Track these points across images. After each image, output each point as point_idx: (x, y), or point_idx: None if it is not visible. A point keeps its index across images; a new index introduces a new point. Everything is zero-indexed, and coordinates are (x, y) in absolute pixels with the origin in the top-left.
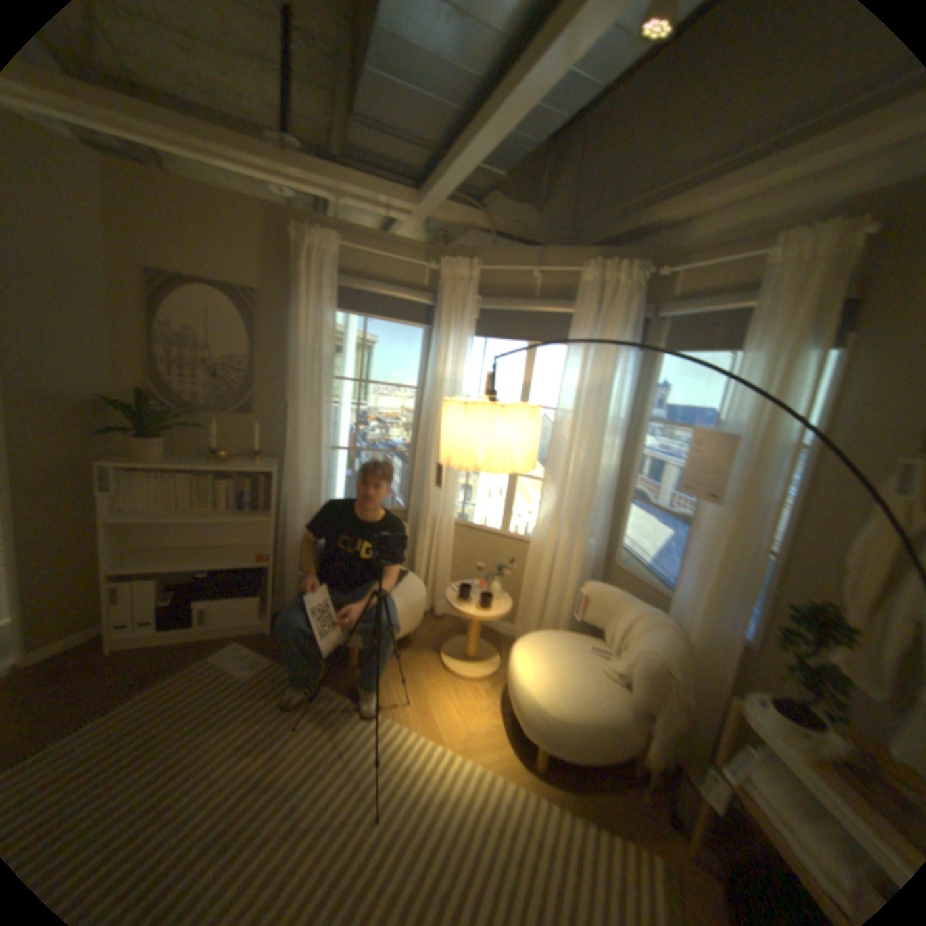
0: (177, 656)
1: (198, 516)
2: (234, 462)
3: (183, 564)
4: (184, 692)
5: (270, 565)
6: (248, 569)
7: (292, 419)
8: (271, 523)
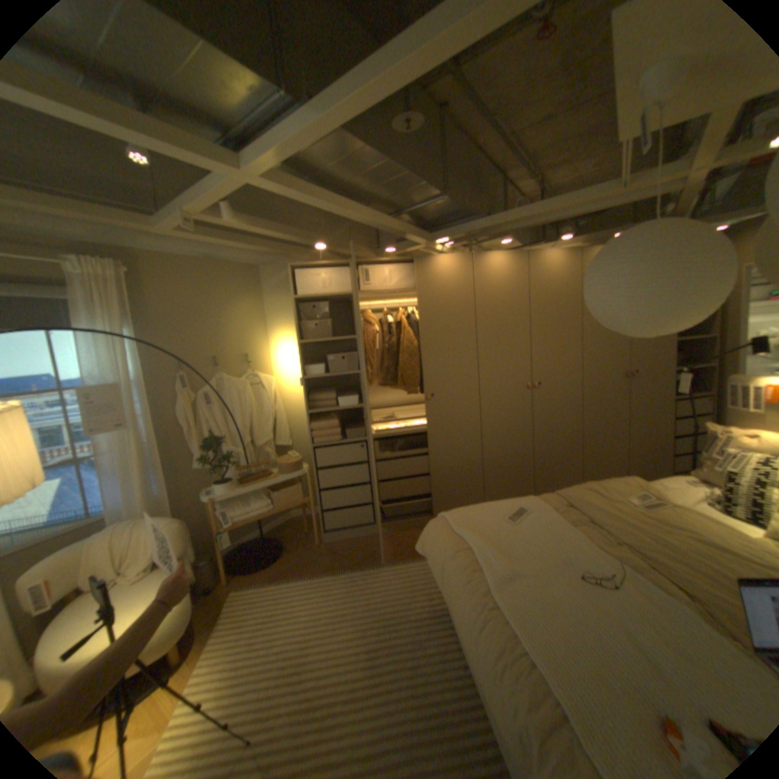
0: None
1: None
2: None
3: None
4: None
5: None
6: None
7: None
8: None
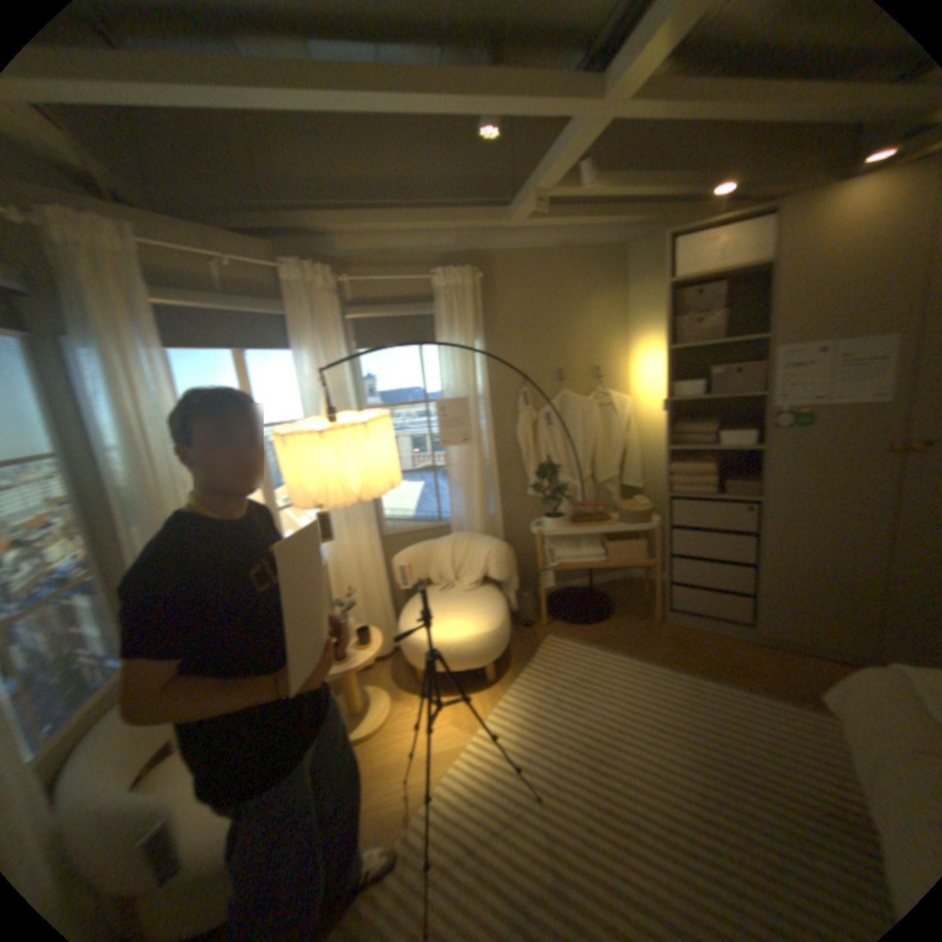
0: None
1: None
2: None
3: None
4: None
5: None
6: None
7: None
8: None
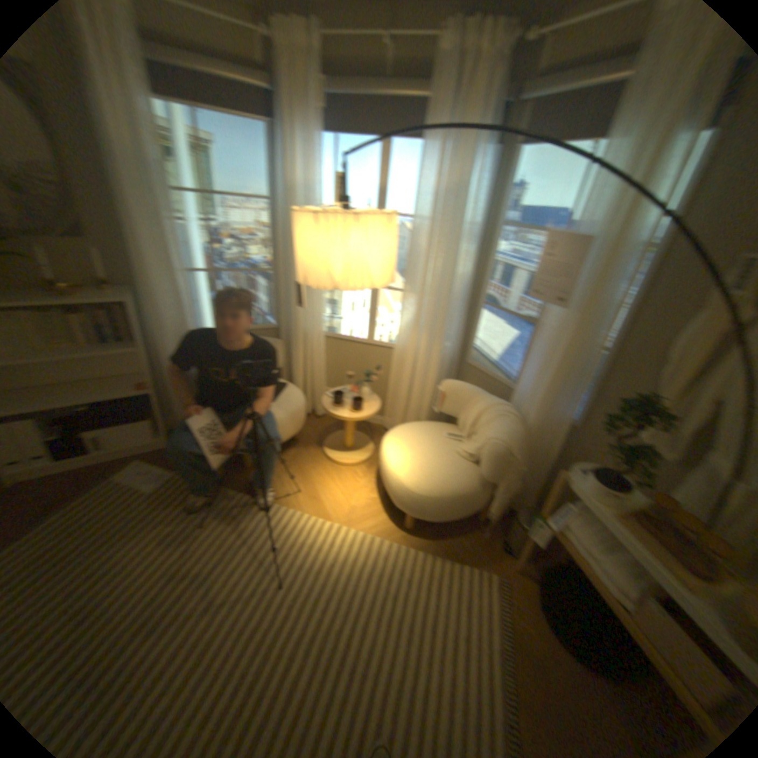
0: (78, 480)
1: (52, 354)
2: (74, 294)
3: (55, 401)
4: (90, 512)
5: (152, 391)
6: (127, 398)
7: (130, 241)
8: (138, 354)
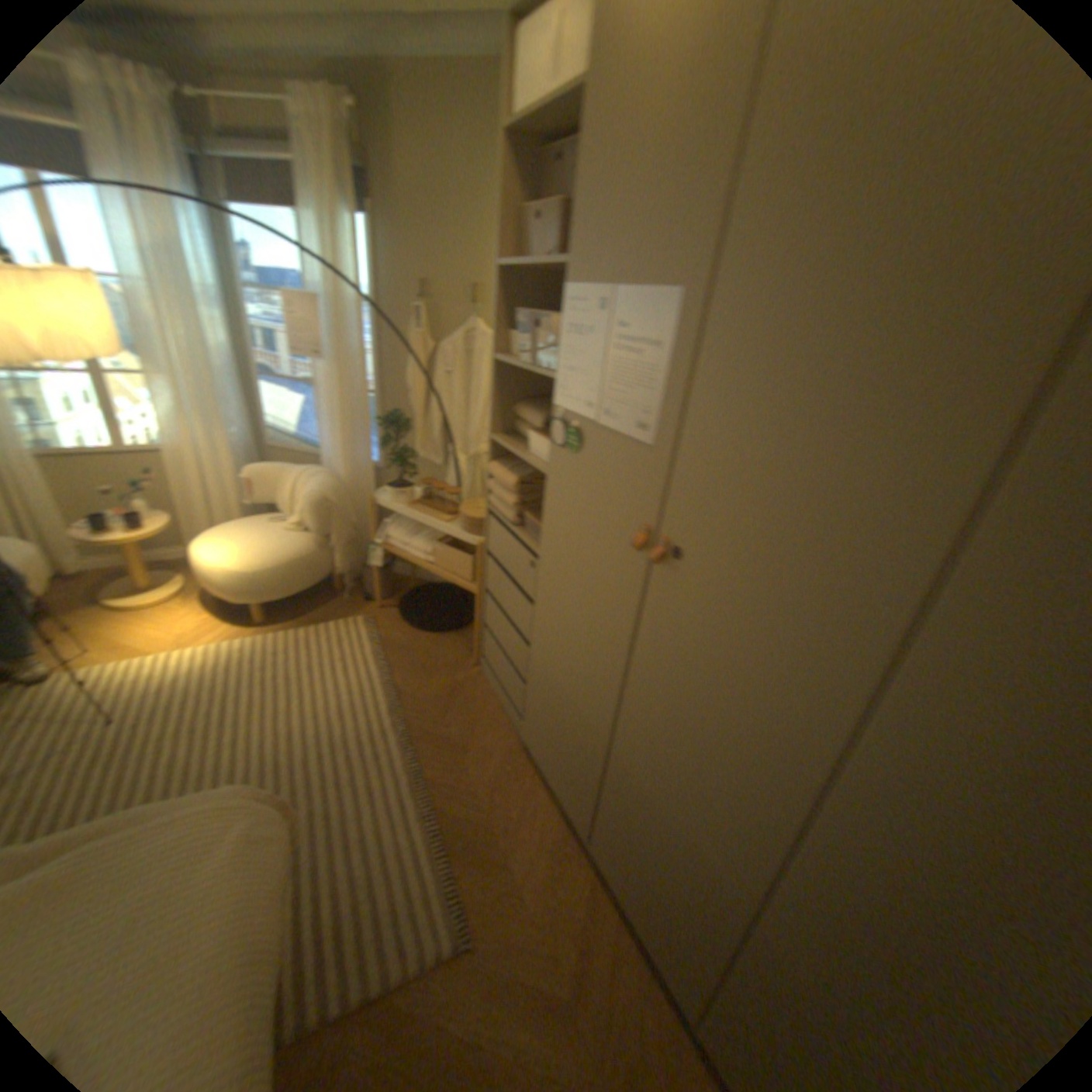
0: None
1: None
2: None
3: None
4: None
5: None
6: None
7: None
8: None
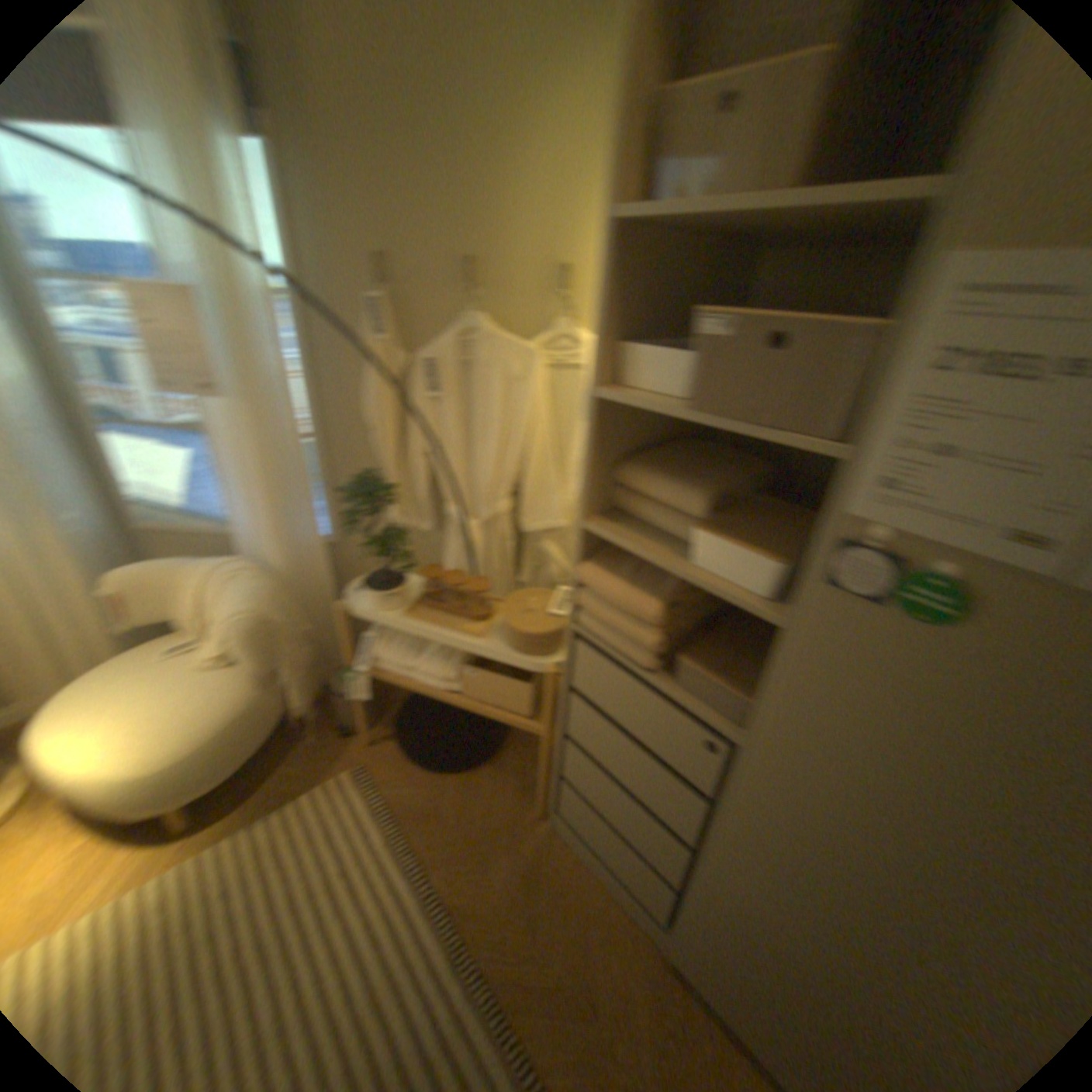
0: None
1: None
2: None
3: None
4: None
5: None
6: None
7: None
8: None
